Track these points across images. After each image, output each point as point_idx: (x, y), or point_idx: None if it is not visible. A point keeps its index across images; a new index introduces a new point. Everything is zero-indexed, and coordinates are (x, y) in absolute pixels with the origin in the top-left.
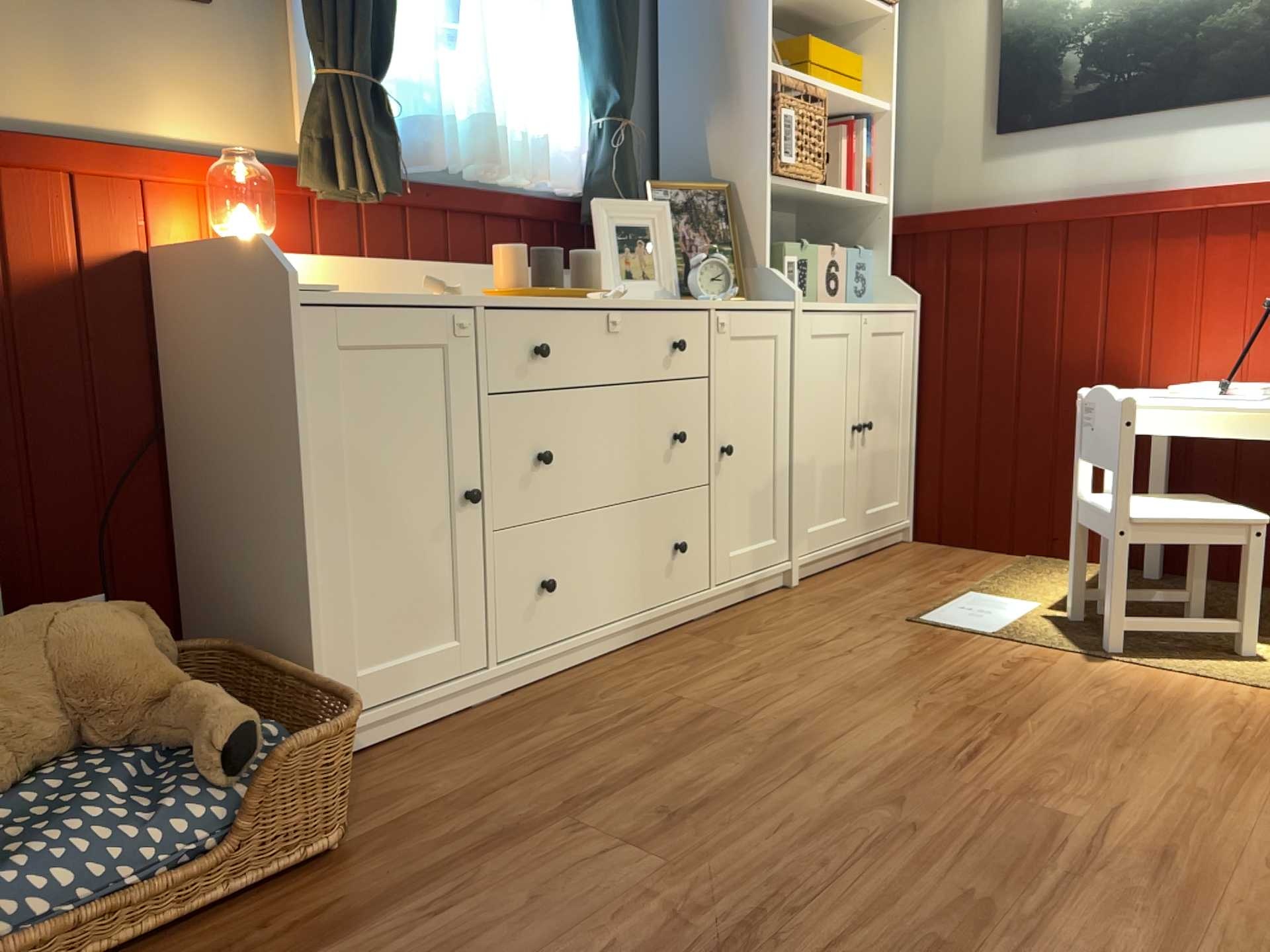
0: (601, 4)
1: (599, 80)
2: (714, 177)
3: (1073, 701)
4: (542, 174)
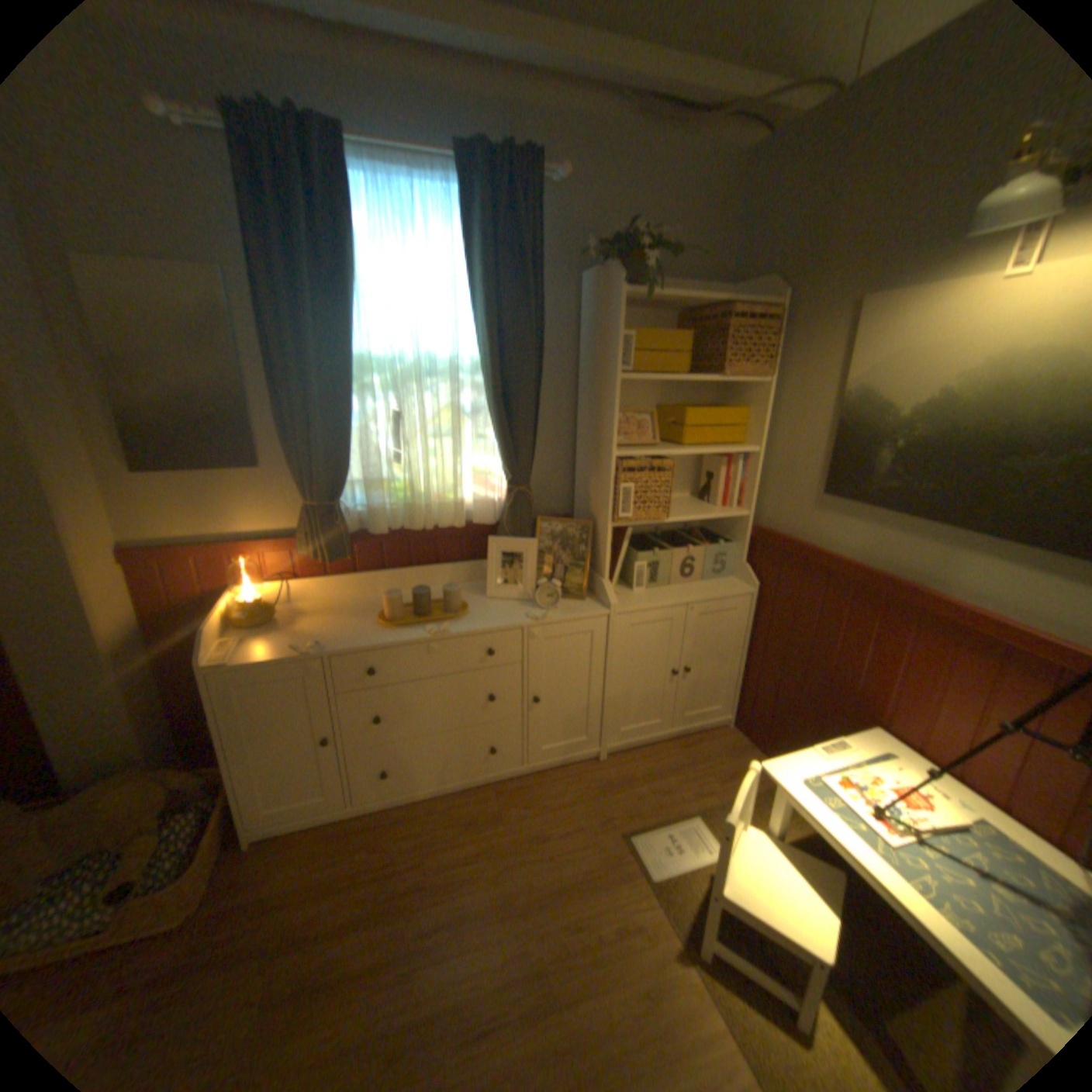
0: (495, 422)
1: (502, 462)
2: (590, 509)
3: (611, 1007)
4: (456, 523)
